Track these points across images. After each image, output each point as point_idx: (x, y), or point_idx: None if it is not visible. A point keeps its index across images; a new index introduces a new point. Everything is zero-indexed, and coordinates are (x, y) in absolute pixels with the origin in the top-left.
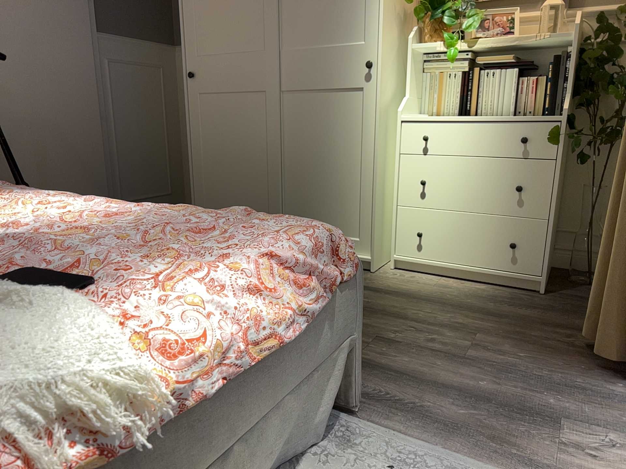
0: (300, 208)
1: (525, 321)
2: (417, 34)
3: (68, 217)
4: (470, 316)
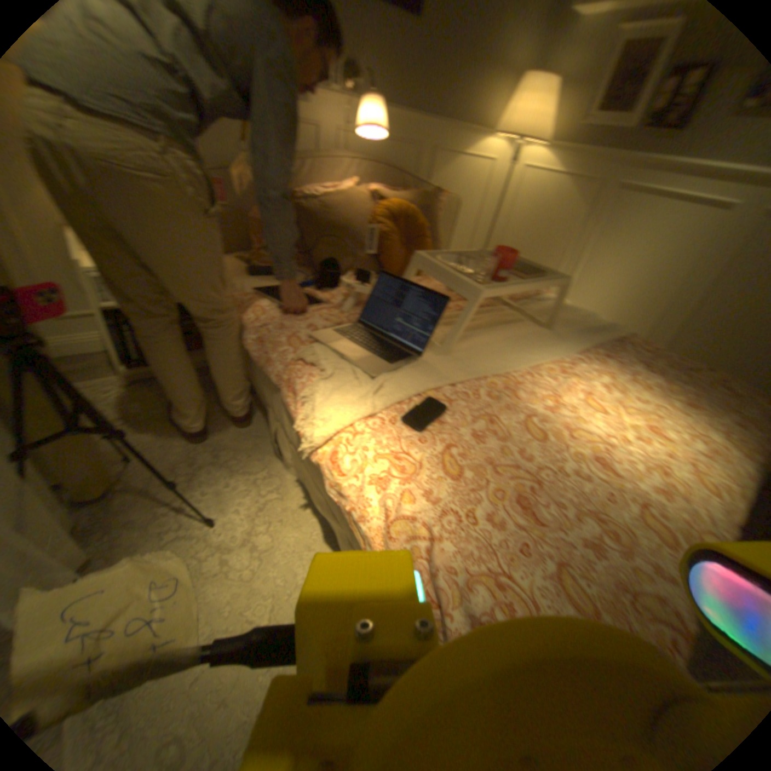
0: None
1: None
2: None
3: (623, 444)
4: None
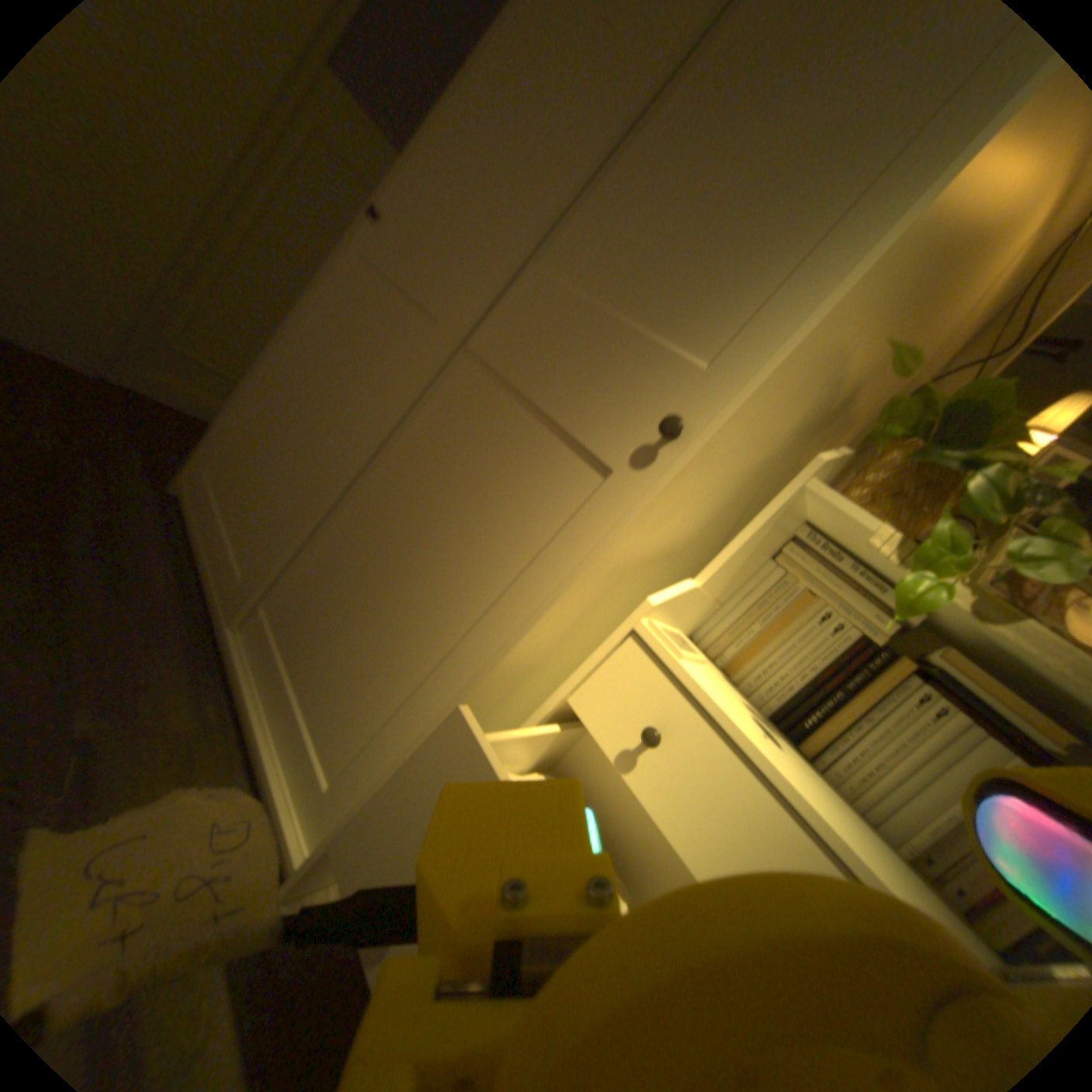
0: (305, 595)
1: None
2: (837, 465)
3: None
4: None
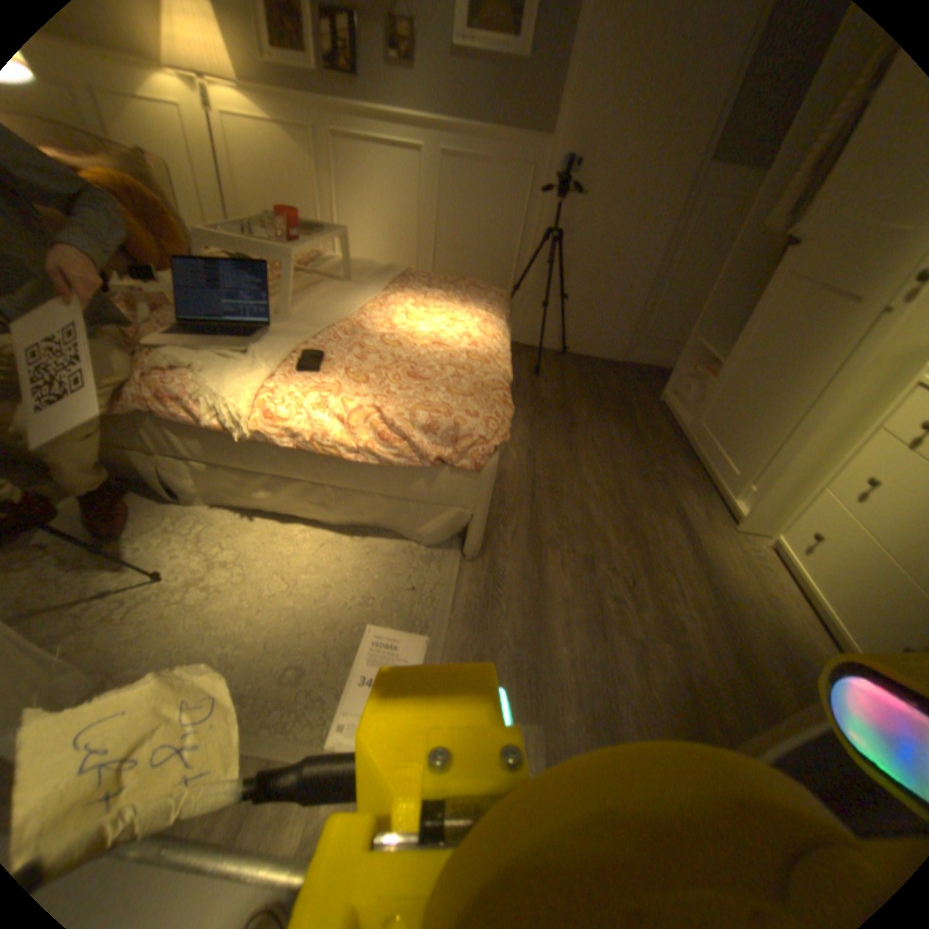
0: (738, 421)
1: (769, 708)
2: None
3: (443, 331)
4: (722, 638)
